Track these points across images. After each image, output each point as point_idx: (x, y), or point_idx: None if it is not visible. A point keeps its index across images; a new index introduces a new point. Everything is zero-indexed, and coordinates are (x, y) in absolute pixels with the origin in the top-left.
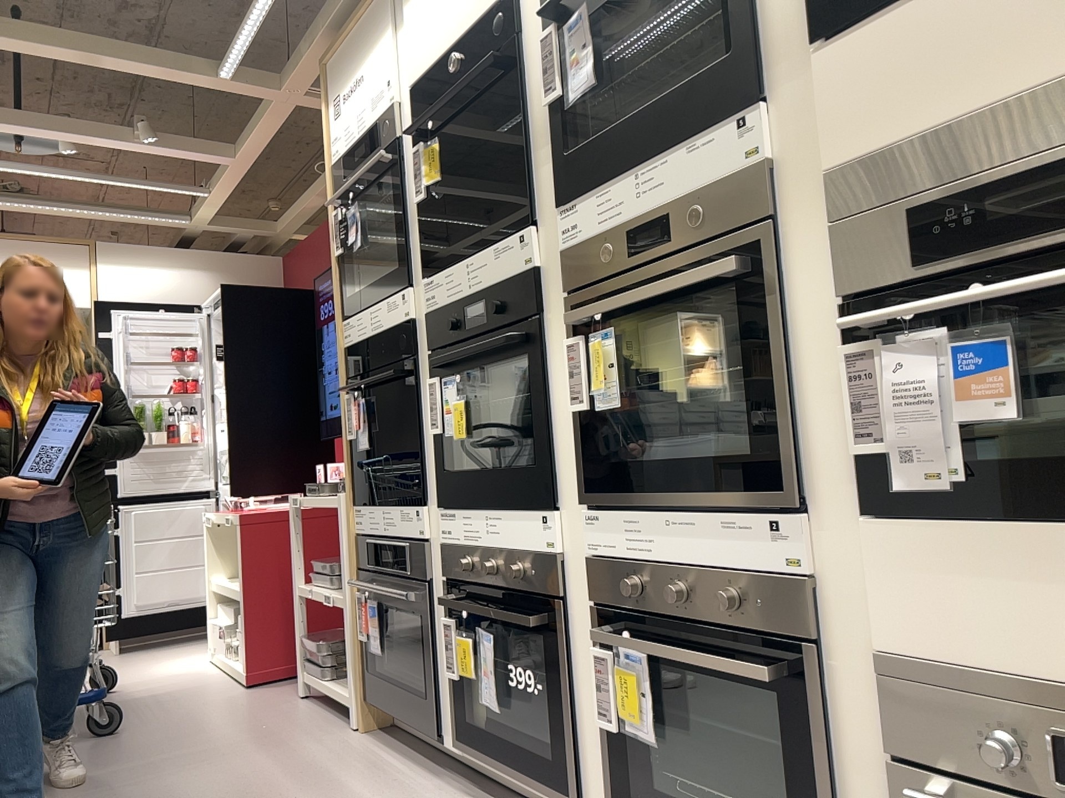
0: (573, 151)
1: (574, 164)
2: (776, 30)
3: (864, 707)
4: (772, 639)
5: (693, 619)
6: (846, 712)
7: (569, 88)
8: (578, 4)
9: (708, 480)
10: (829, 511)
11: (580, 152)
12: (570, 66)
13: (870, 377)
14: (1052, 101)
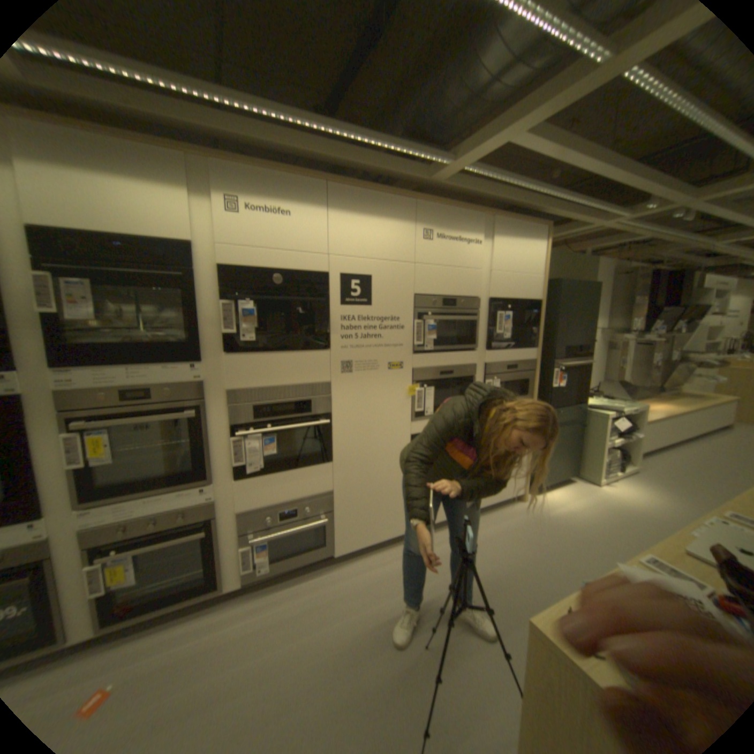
0: (67, 345)
1: (70, 353)
2: (209, 343)
3: (227, 531)
4: (193, 526)
5: (156, 534)
6: (219, 535)
7: (65, 312)
8: (81, 276)
9: (168, 485)
10: (219, 484)
11: (78, 349)
12: (64, 300)
13: (240, 449)
14: (287, 392)
